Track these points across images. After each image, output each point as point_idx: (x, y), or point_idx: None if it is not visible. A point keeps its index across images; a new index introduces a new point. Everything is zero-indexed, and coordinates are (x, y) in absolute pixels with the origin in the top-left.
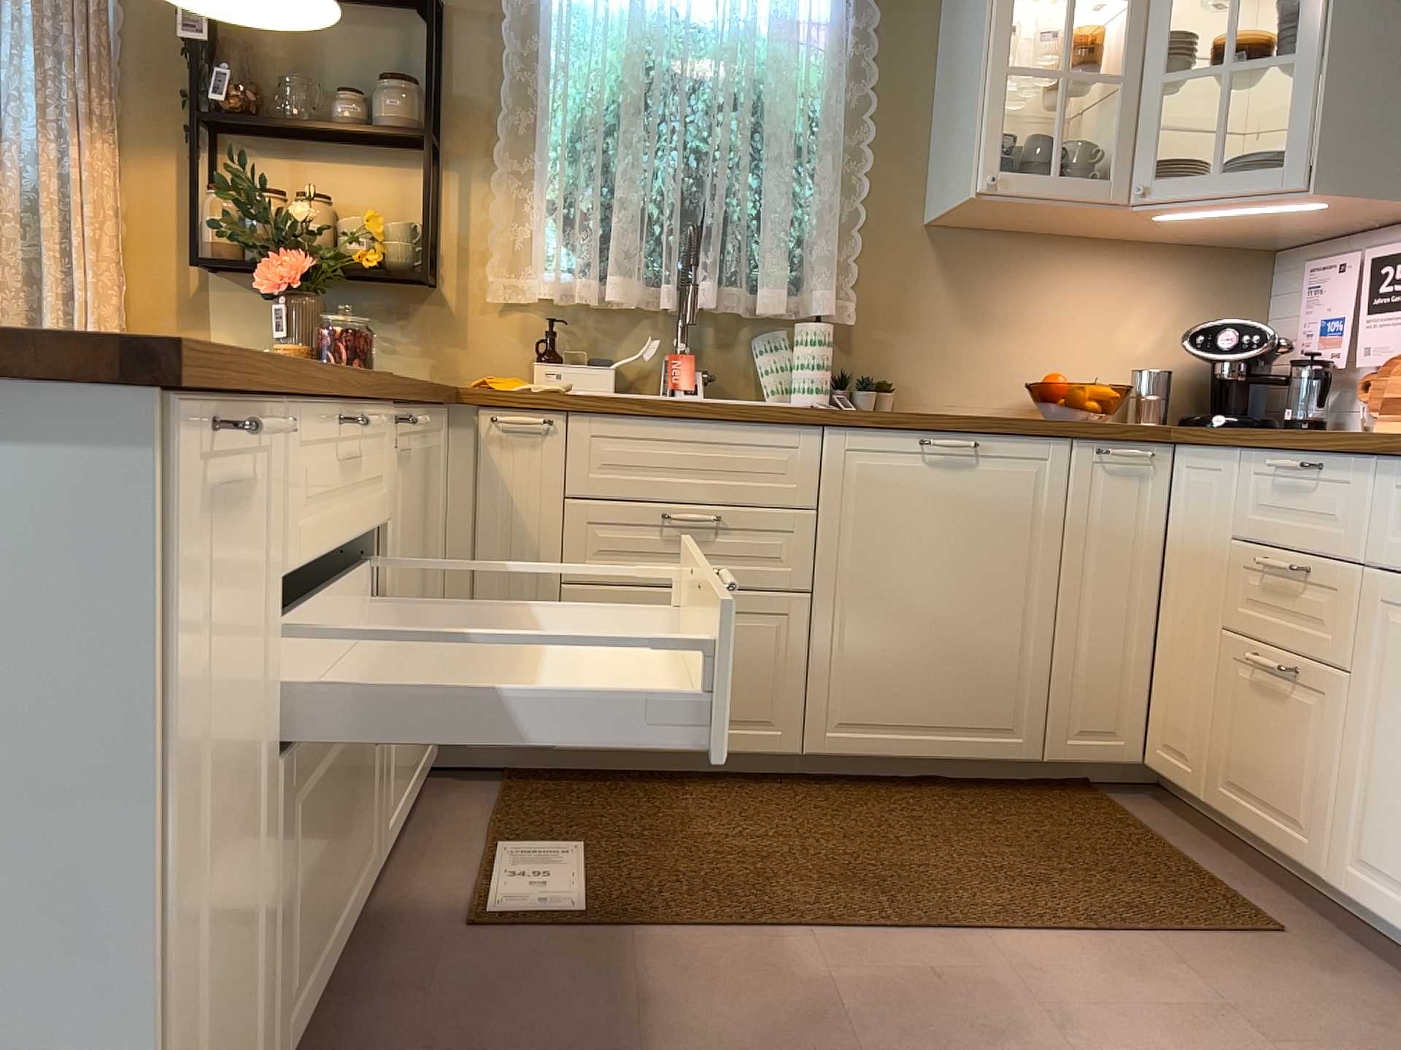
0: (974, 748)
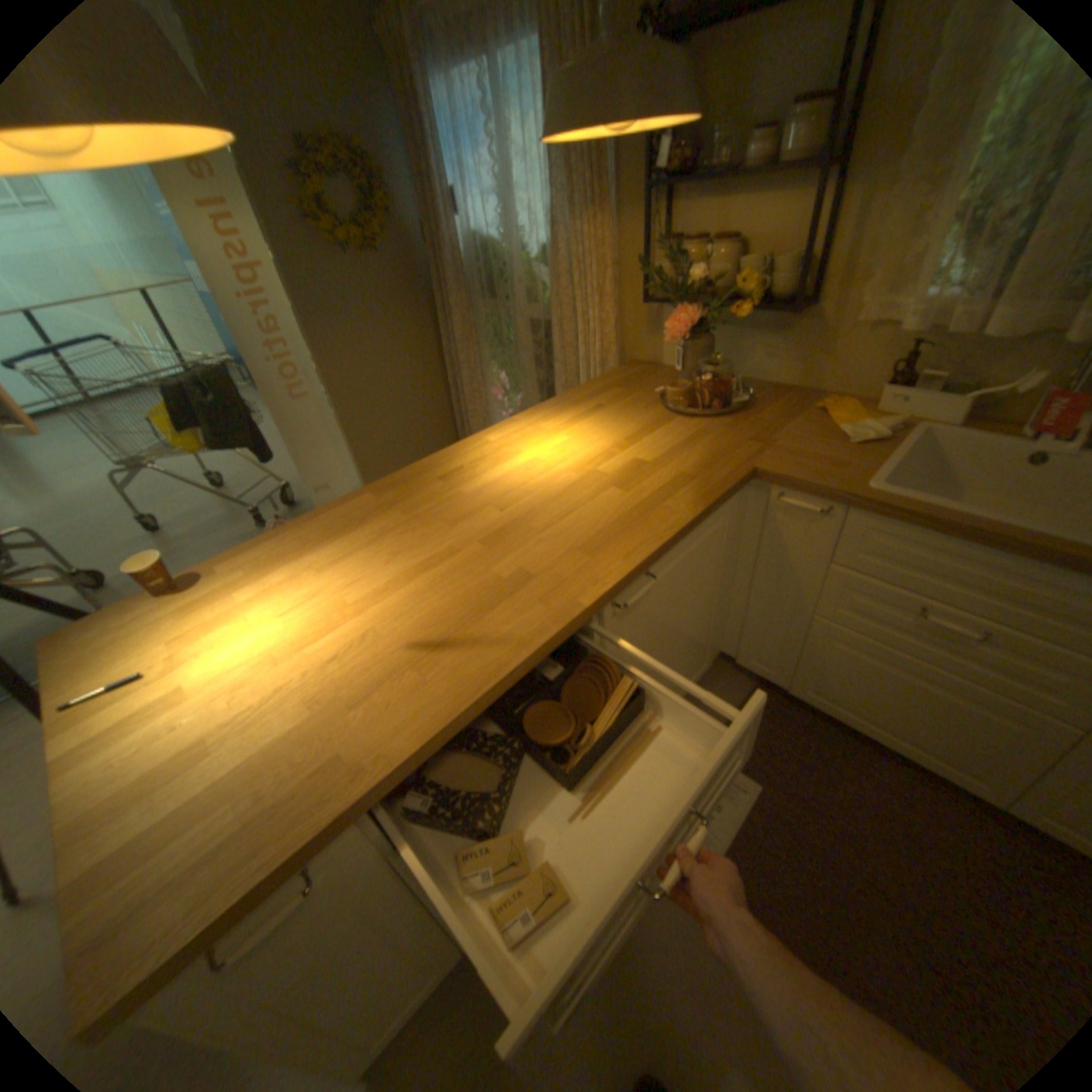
0: None
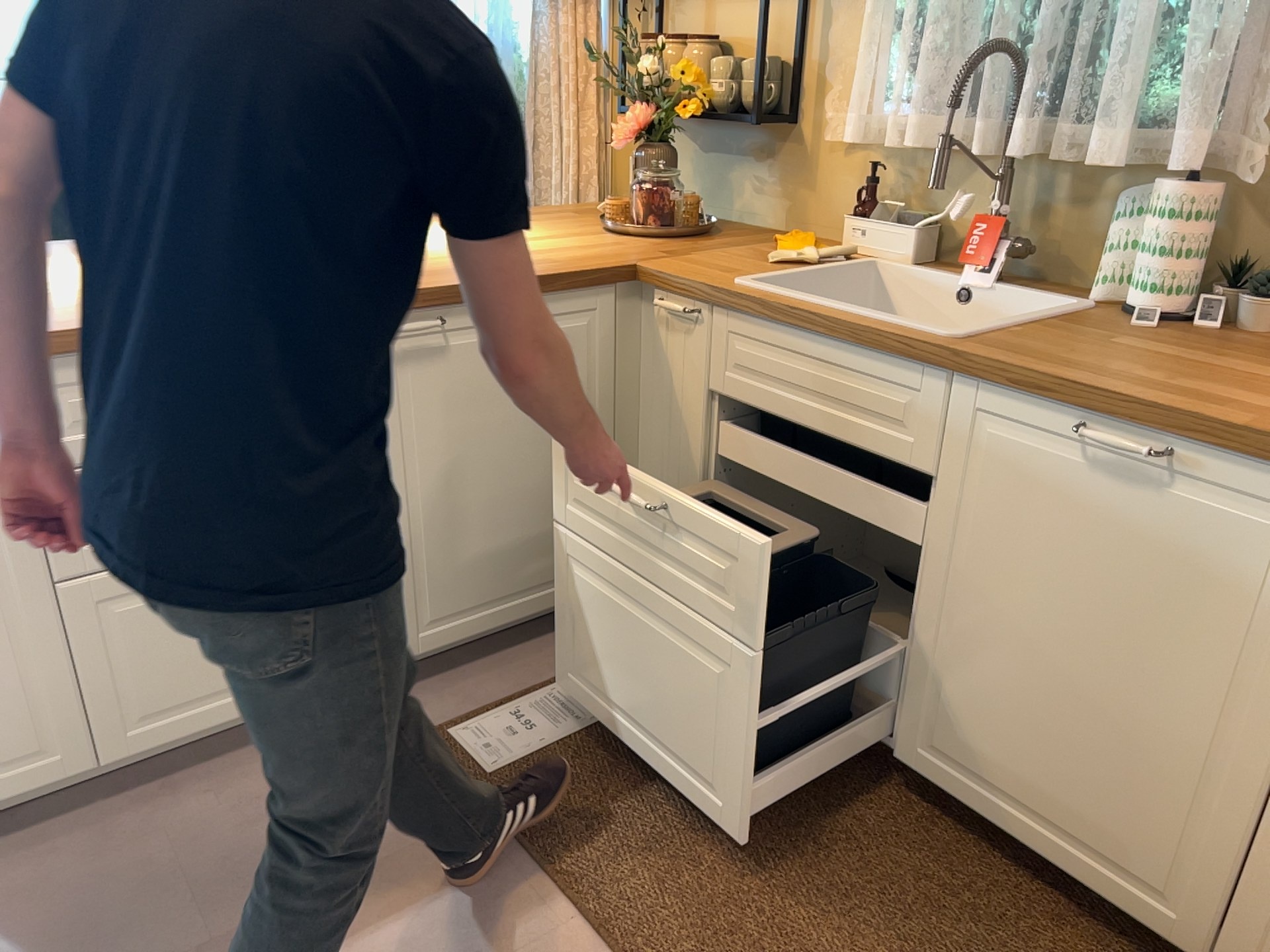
0: (1097, 879)
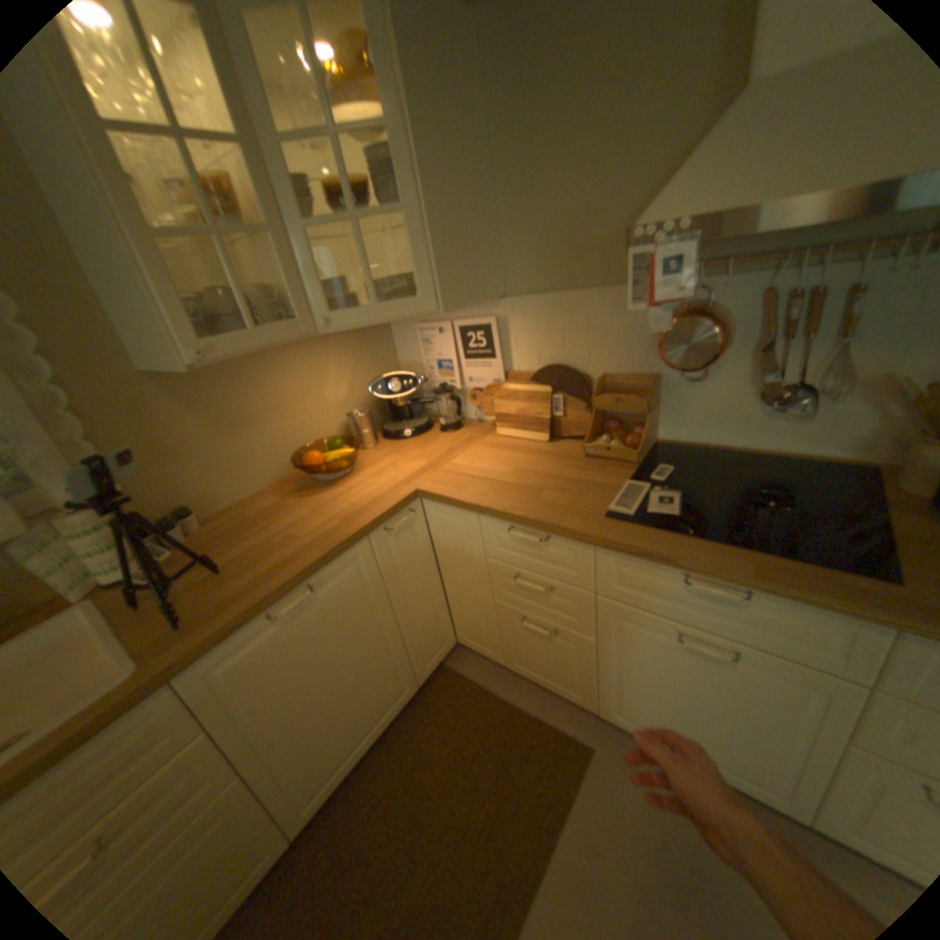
0: (387, 722)
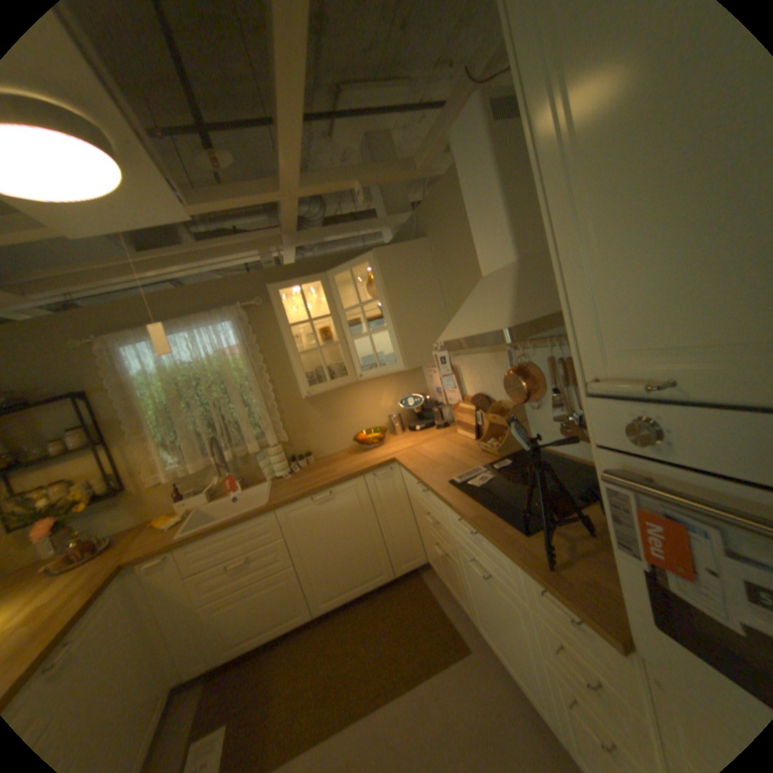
0: (370, 586)
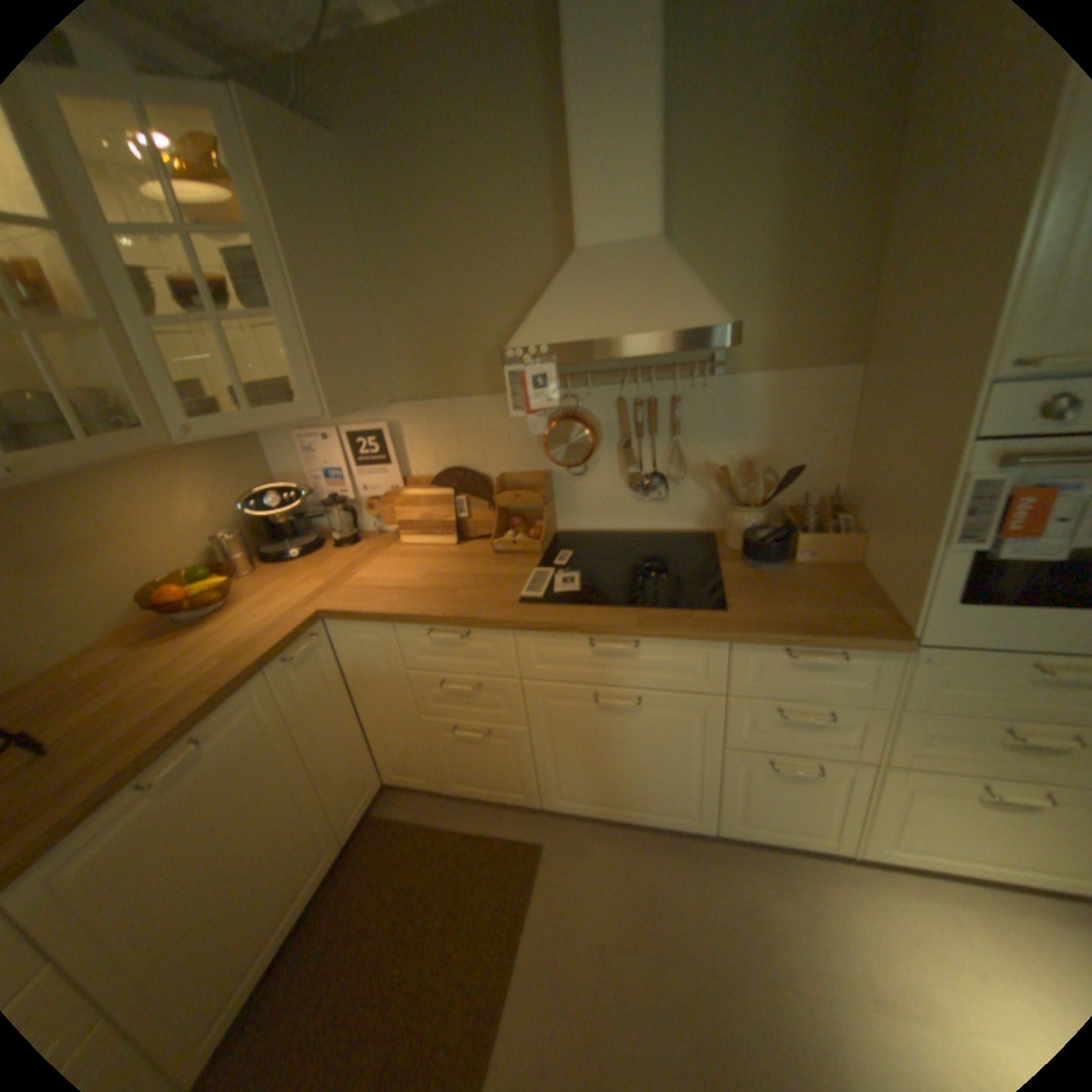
0: (306, 897)
